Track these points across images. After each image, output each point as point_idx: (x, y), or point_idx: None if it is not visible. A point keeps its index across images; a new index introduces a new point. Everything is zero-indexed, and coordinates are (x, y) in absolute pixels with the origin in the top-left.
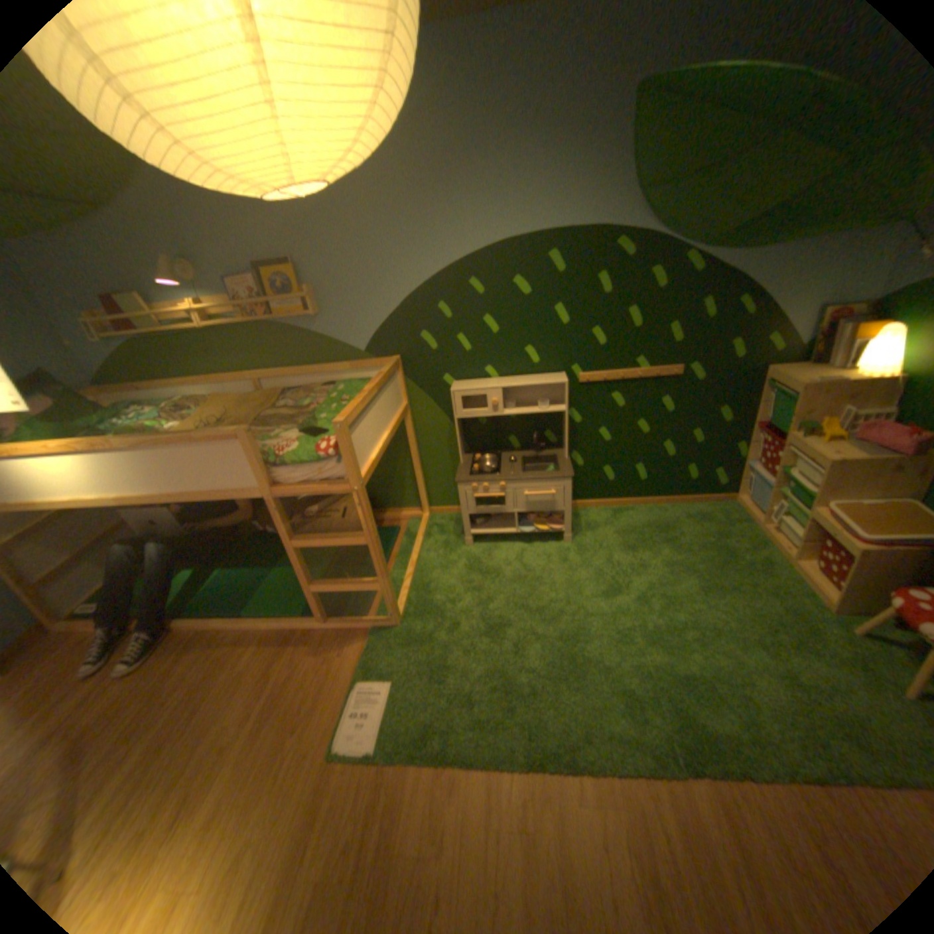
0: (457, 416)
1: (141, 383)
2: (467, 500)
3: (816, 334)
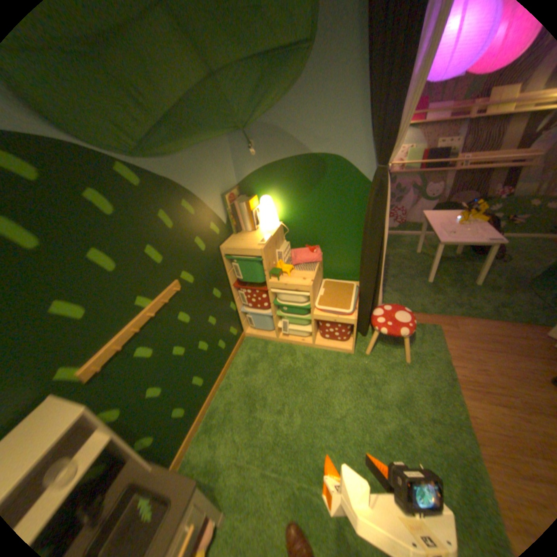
0: None
1: None
2: None
3: (227, 214)
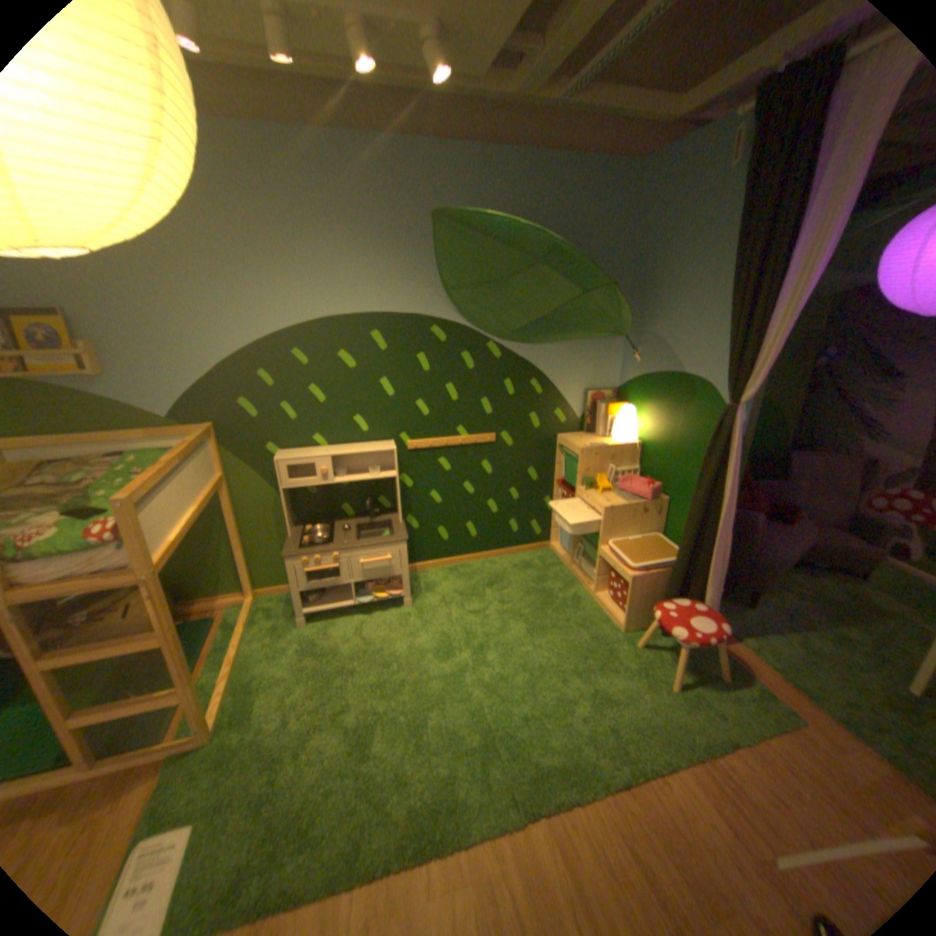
0: (283, 486)
1: None
2: (297, 575)
3: (584, 411)
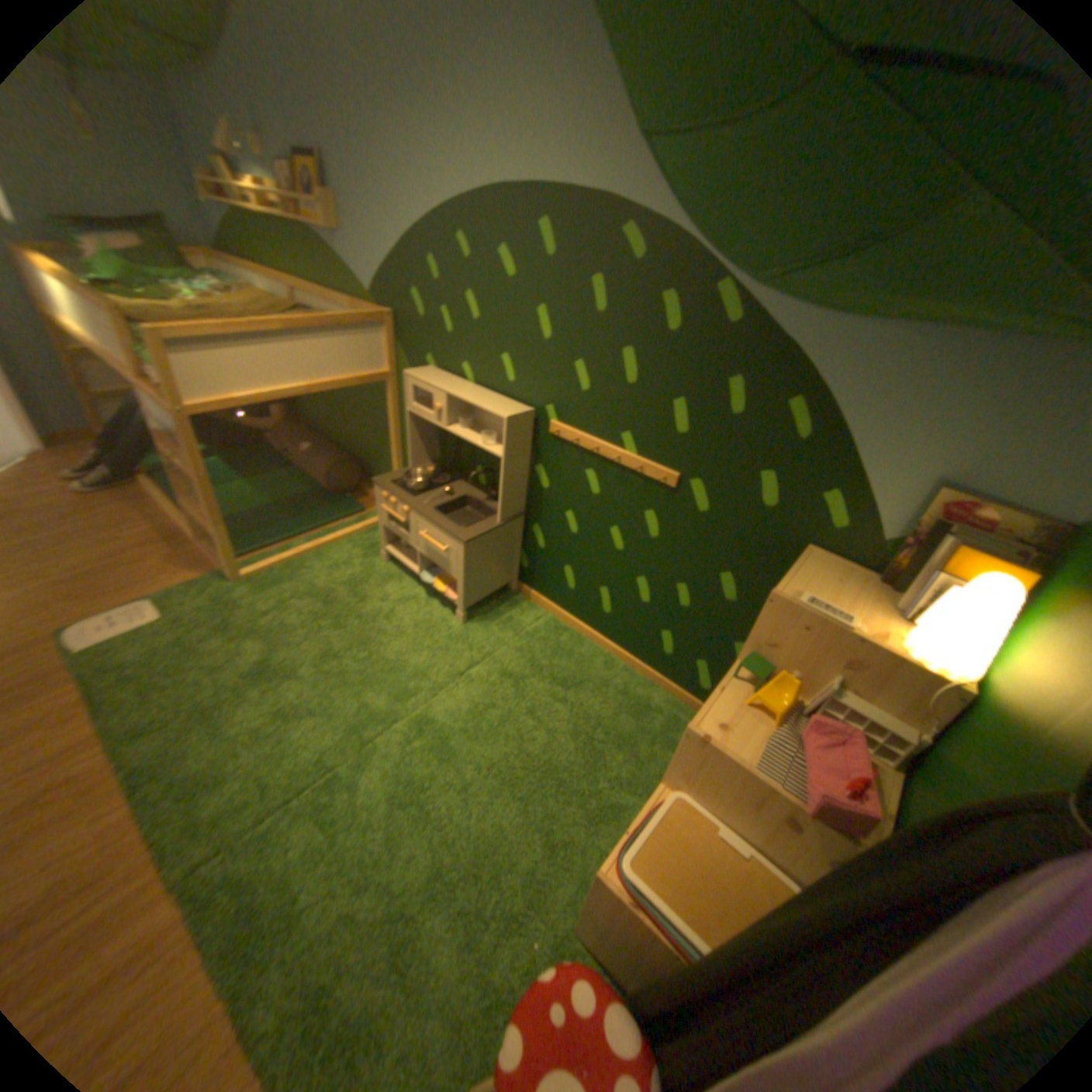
0: (409, 408)
1: (239, 259)
2: (382, 508)
3: (915, 533)
